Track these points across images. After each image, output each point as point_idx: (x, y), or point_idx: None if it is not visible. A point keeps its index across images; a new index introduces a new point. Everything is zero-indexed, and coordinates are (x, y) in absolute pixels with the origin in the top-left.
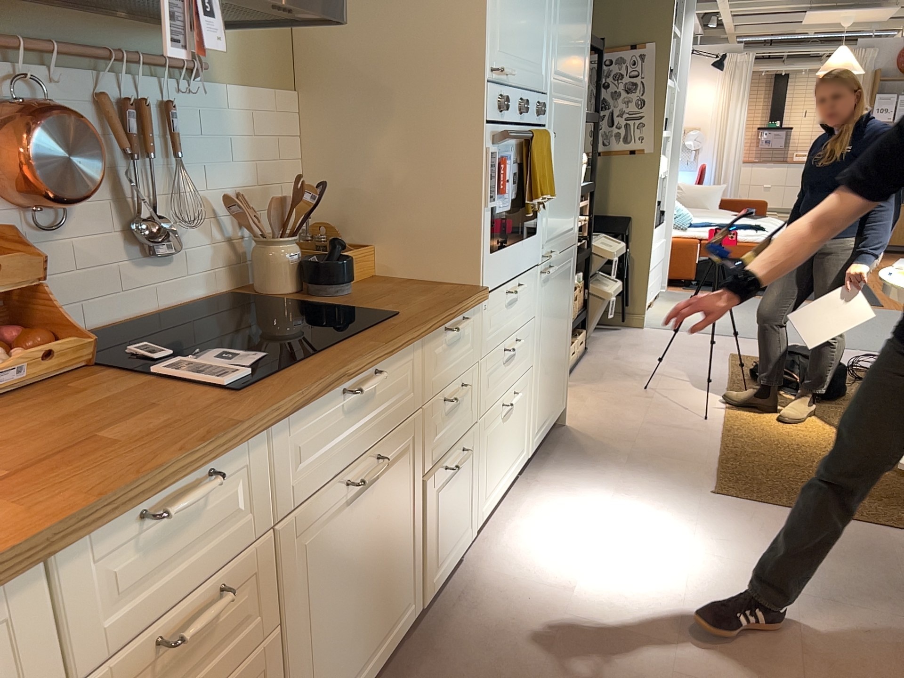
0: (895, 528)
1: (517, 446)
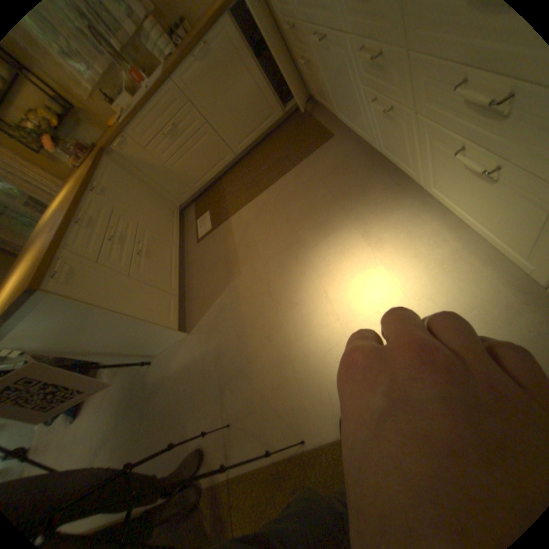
0: (253, 471)
1: (508, 230)
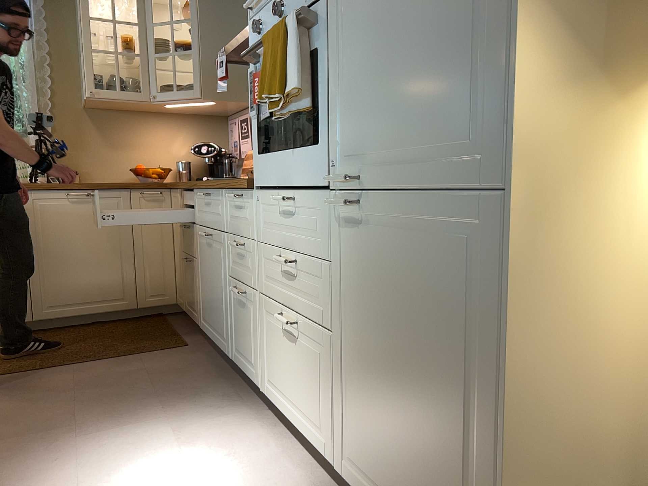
0: None
1: (310, 407)
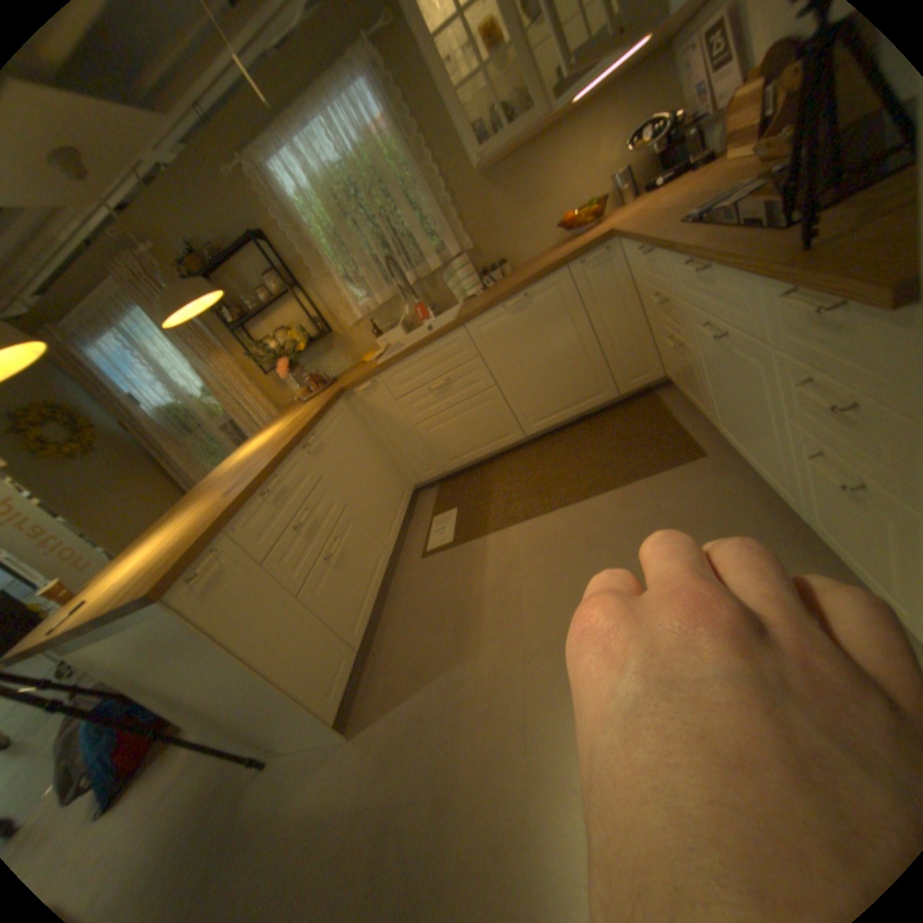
0: None
1: None
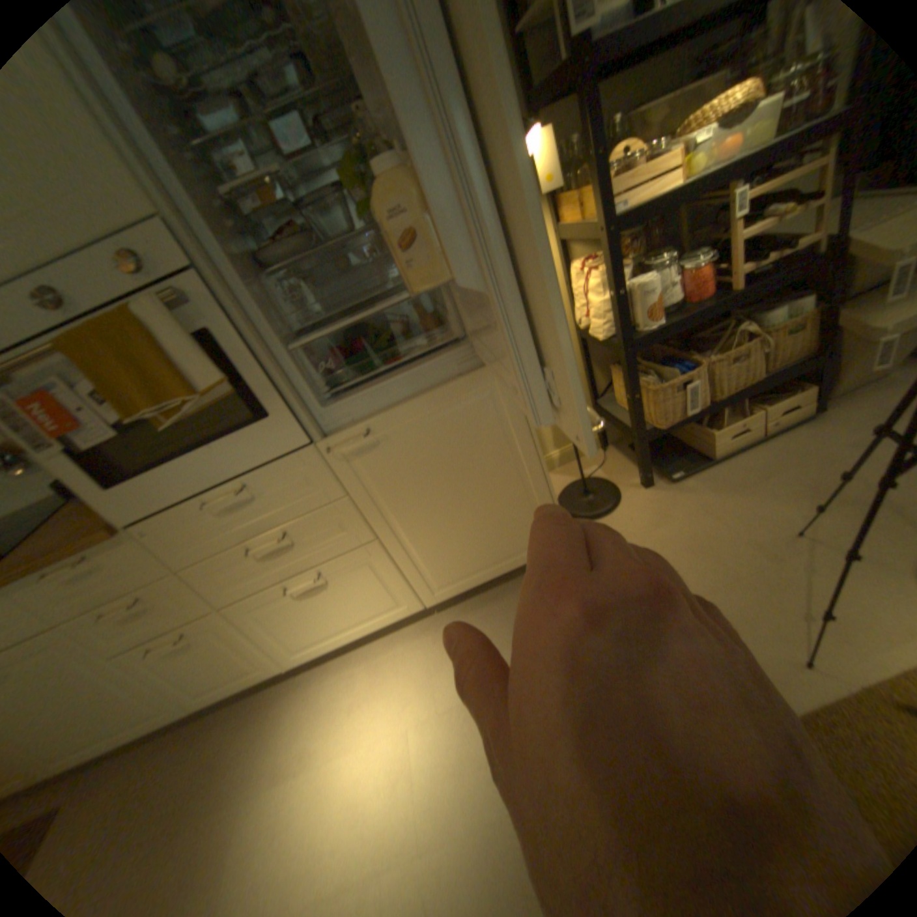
0: None
1: (371, 606)
